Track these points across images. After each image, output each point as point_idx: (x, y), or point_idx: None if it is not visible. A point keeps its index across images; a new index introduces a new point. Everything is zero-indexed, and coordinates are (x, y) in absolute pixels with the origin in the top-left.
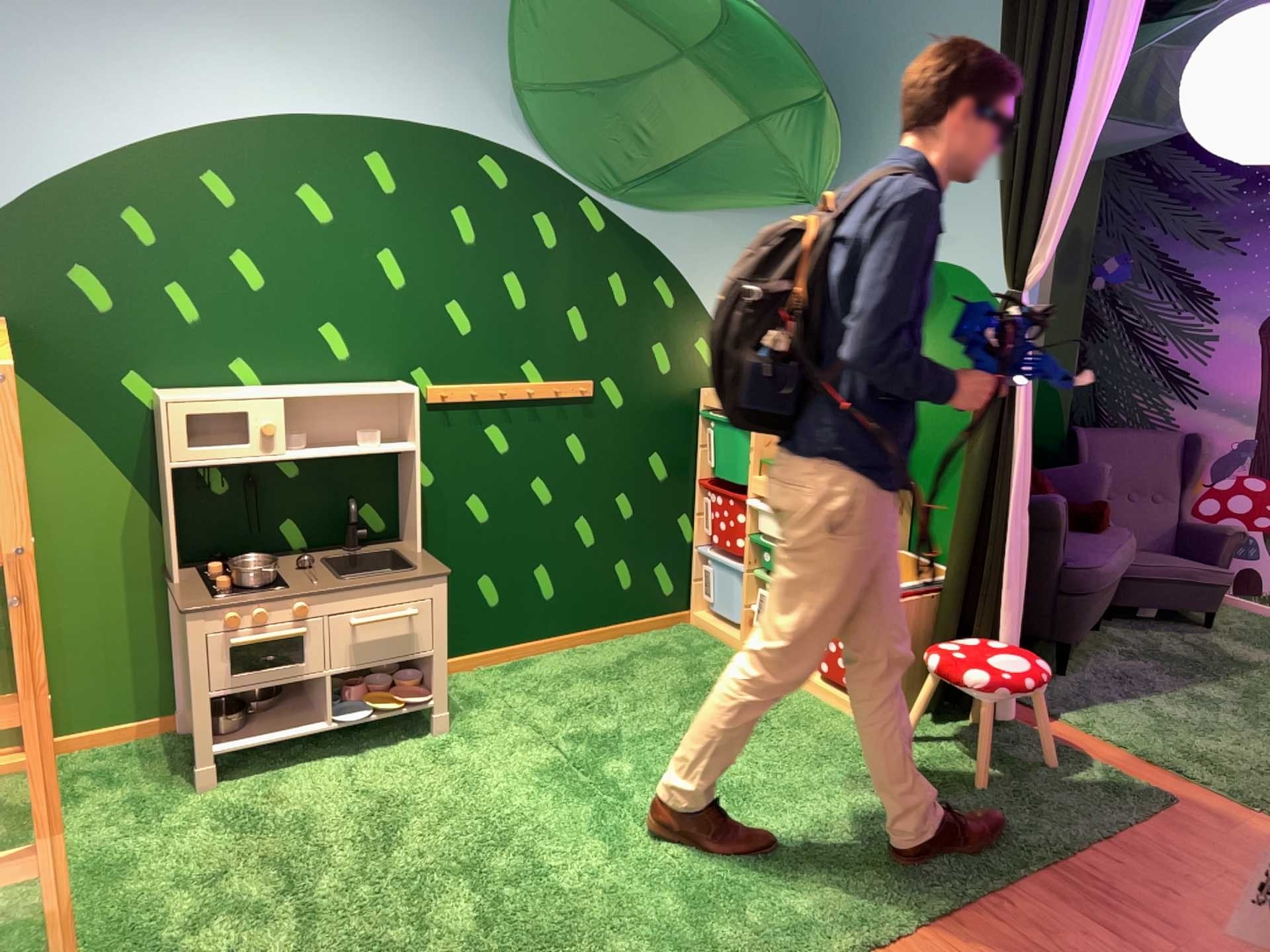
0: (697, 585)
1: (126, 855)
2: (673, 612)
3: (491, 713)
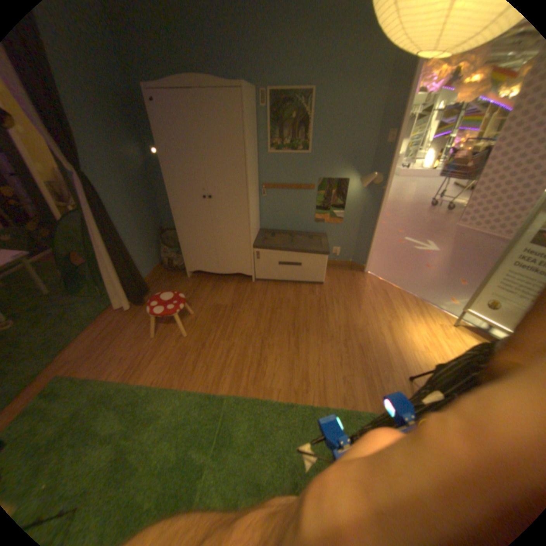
0: None
1: None
2: None
3: None
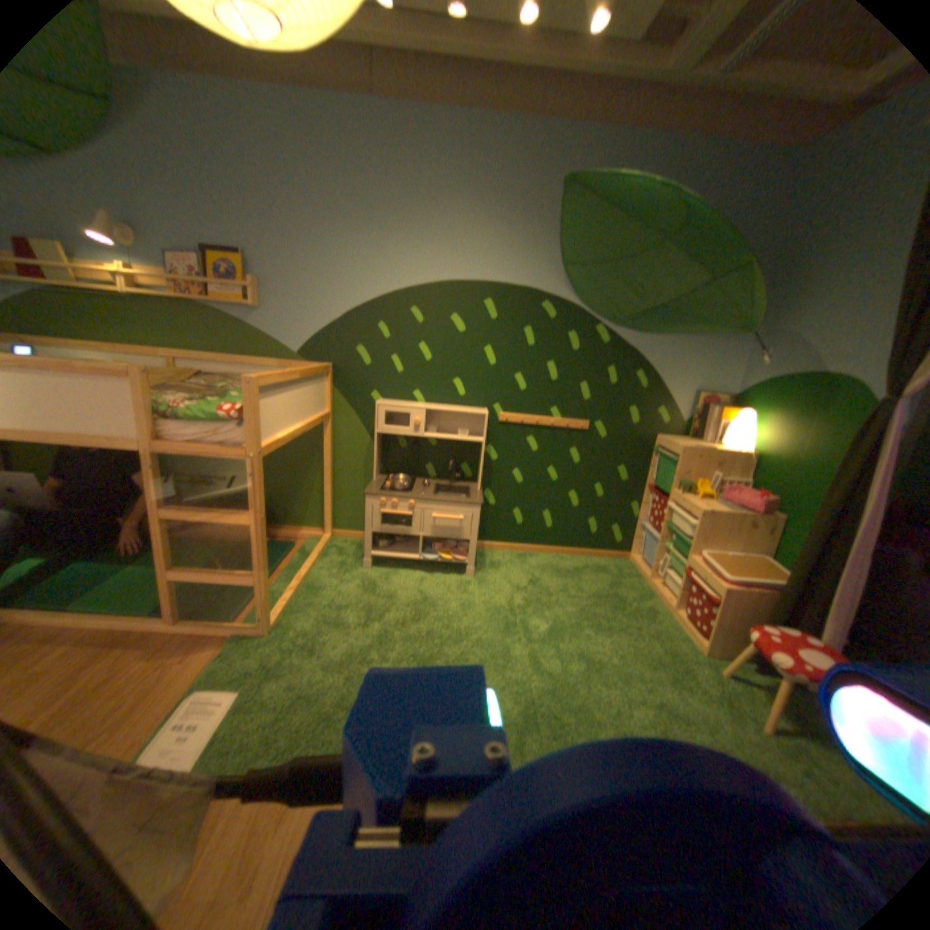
0: (634, 540)
1: (314, 586)
2: (617, 550)
3: (493, 575)
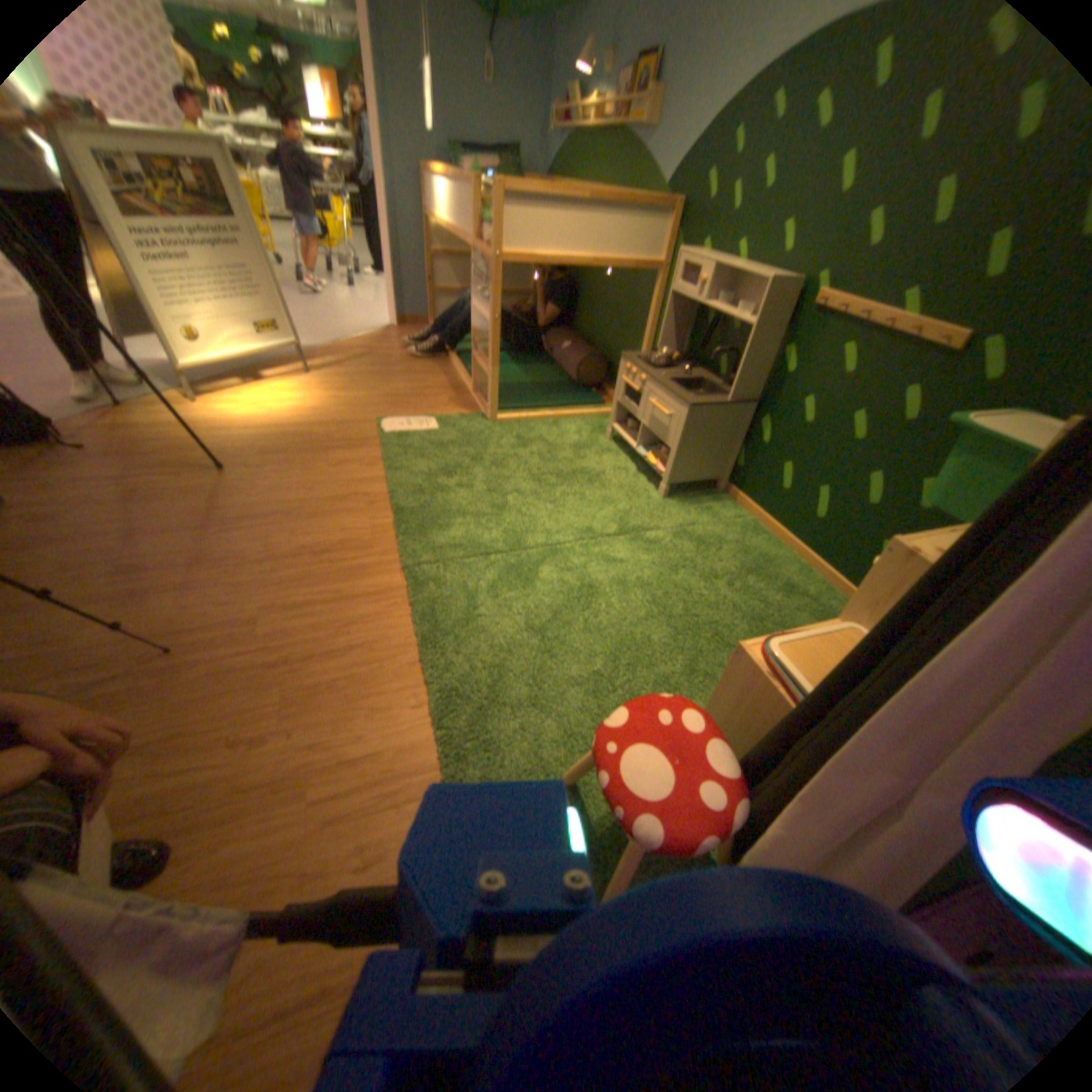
0: None
1: (557, 426)
2: None
3: (682, 514)
